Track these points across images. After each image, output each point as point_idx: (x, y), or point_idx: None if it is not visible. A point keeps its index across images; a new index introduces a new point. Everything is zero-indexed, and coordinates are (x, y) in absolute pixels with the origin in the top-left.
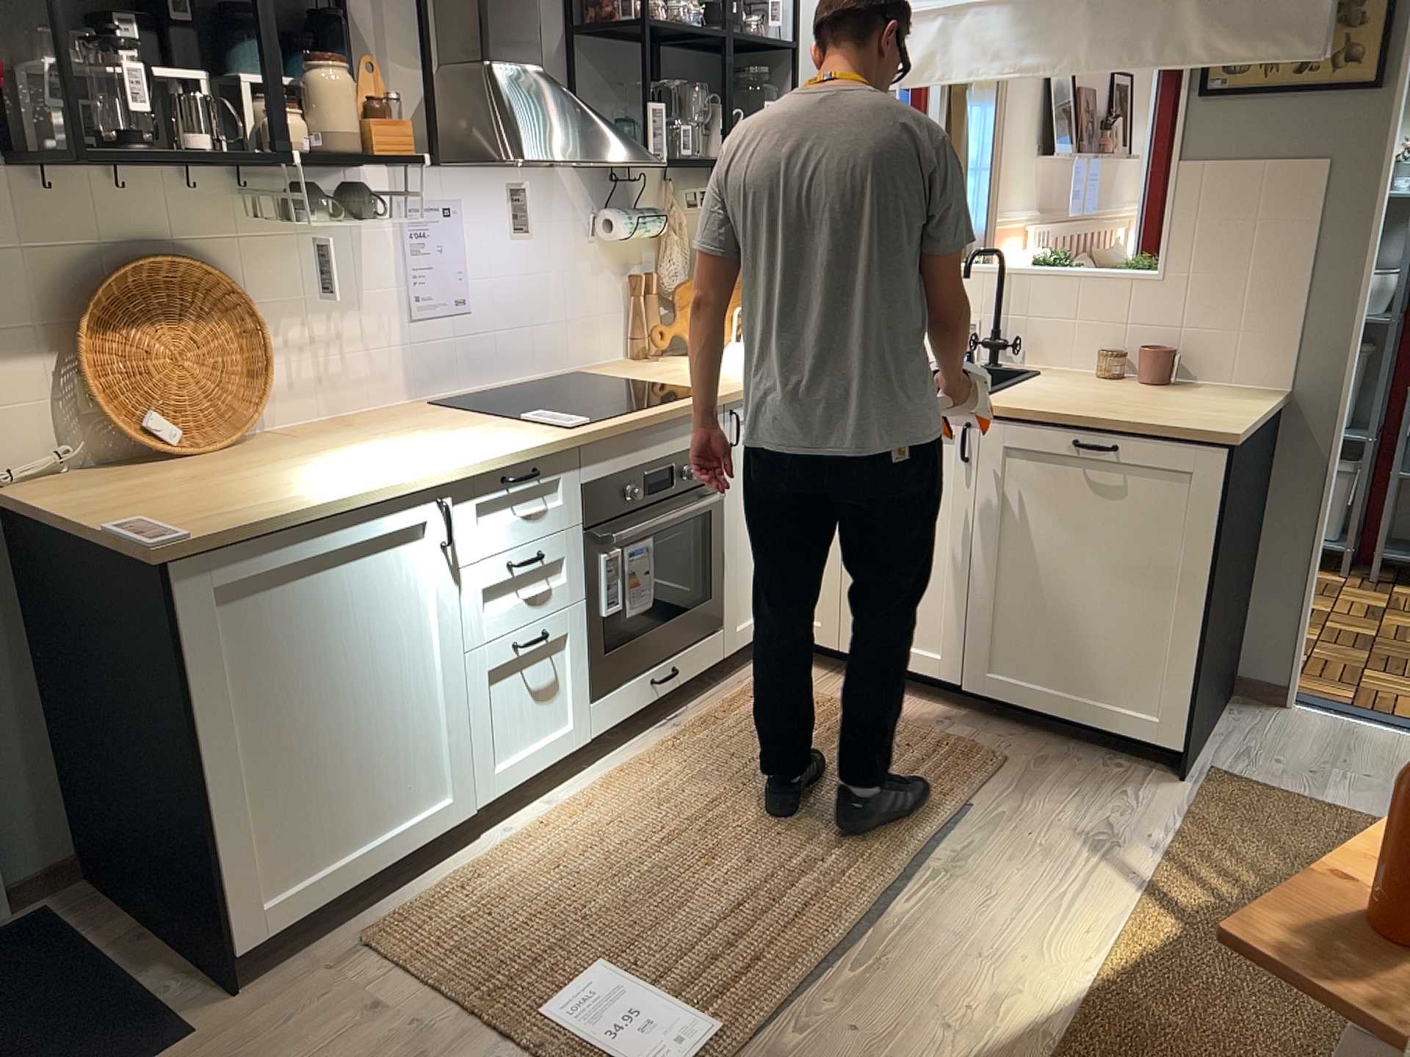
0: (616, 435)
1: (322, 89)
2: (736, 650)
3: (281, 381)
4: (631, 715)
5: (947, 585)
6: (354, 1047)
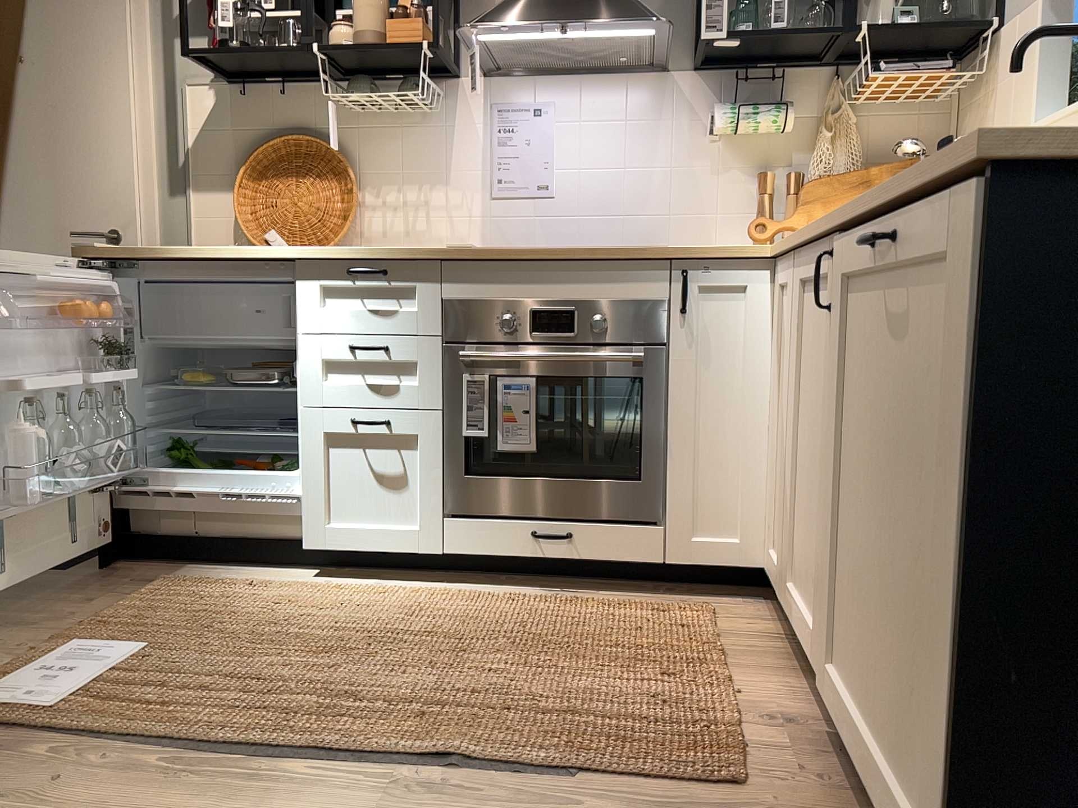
0: (487, 261)
1: (354, 4)
2: (689, 562)
3: (375, 228)
4: (498, 554)
5: (827, 515)
6: (46, 607)
